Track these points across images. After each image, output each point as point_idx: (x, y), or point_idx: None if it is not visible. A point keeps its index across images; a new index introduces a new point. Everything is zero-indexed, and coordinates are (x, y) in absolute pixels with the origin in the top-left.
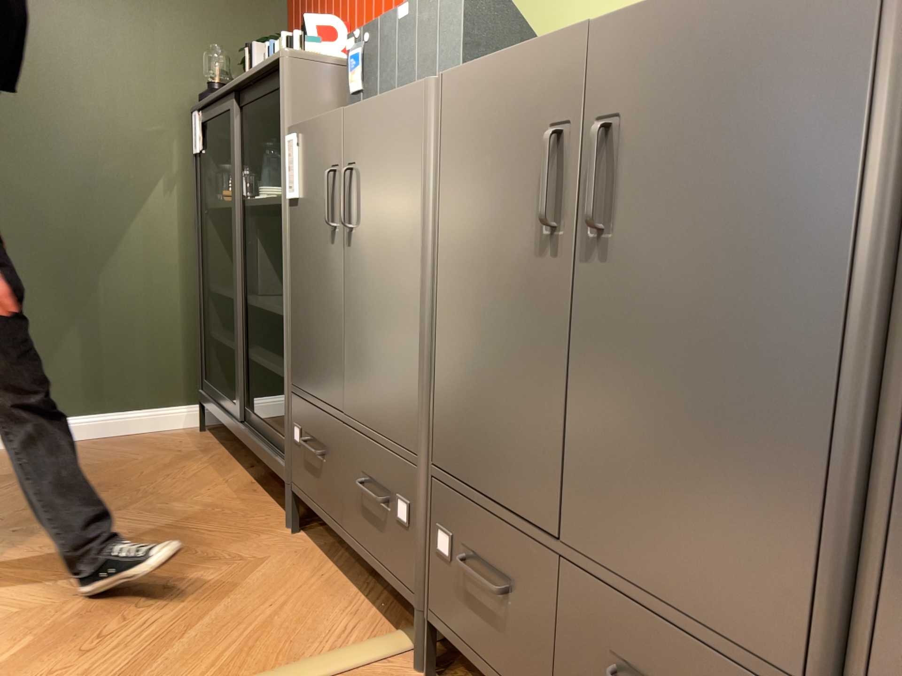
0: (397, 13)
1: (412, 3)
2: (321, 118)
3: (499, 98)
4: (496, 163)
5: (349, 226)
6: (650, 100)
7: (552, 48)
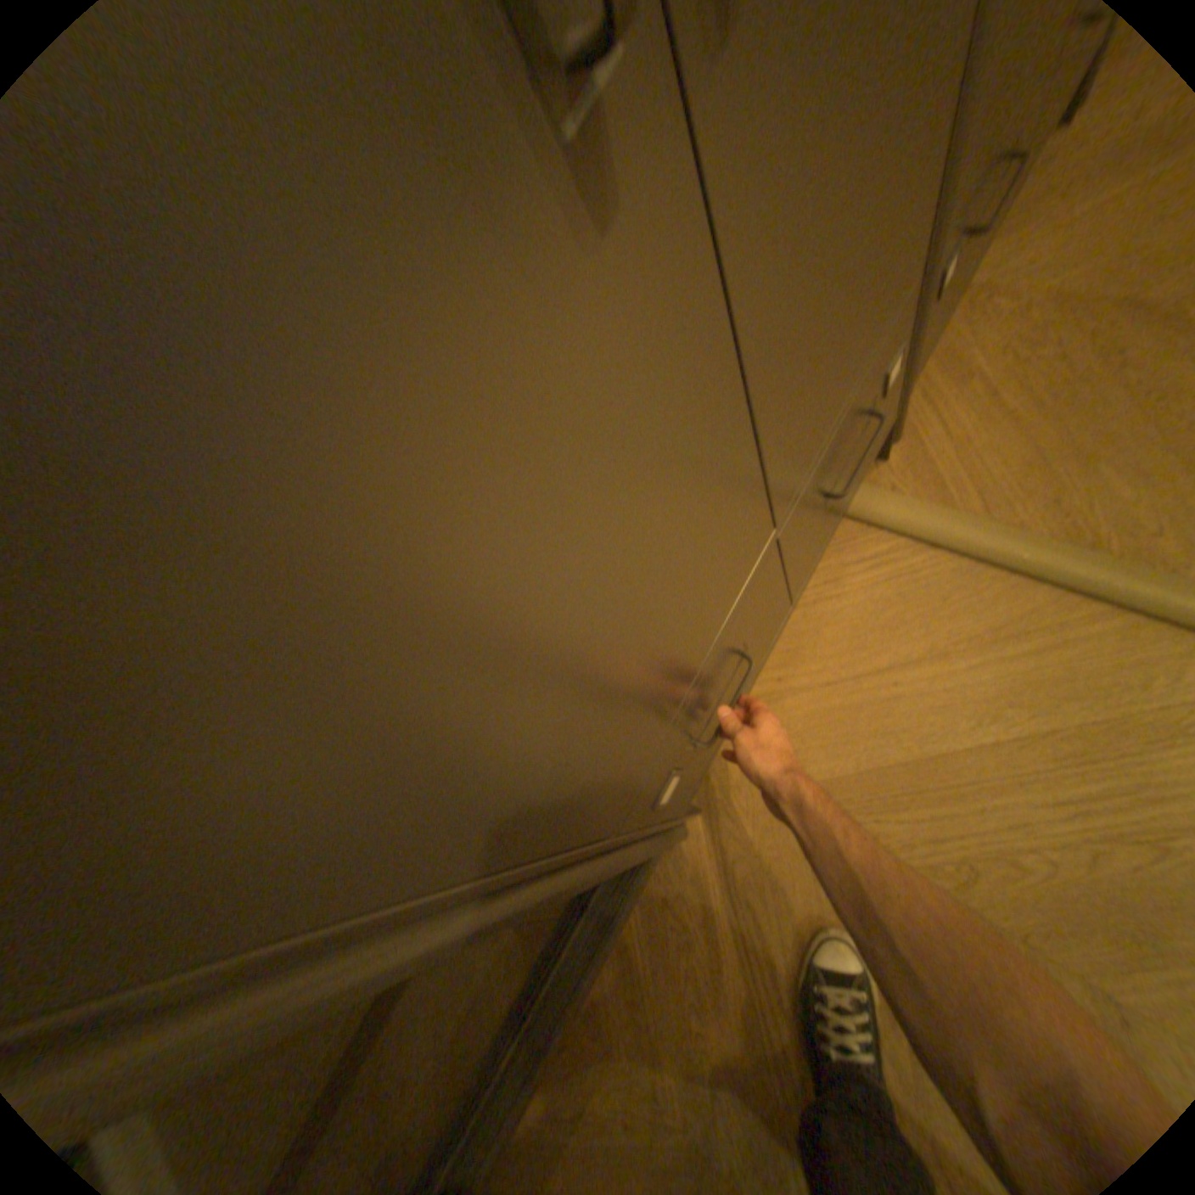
0: None
1: None
2: None
3: None
4: None
5: None
6: None
7: None
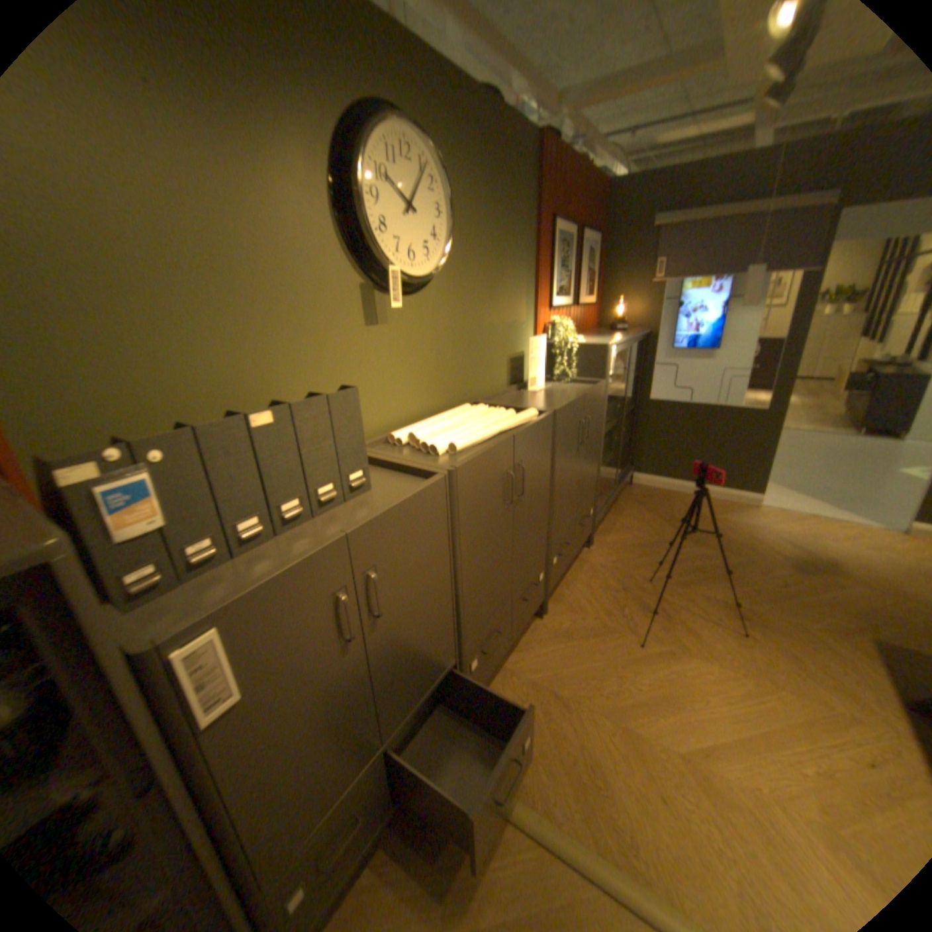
0: (243, 416)
1: (273, 406)
2: (286, 567)
3: (487, 468)
4: (487, 495)
5: (375, 616)
6: (527, 454)
7: (504, 445)
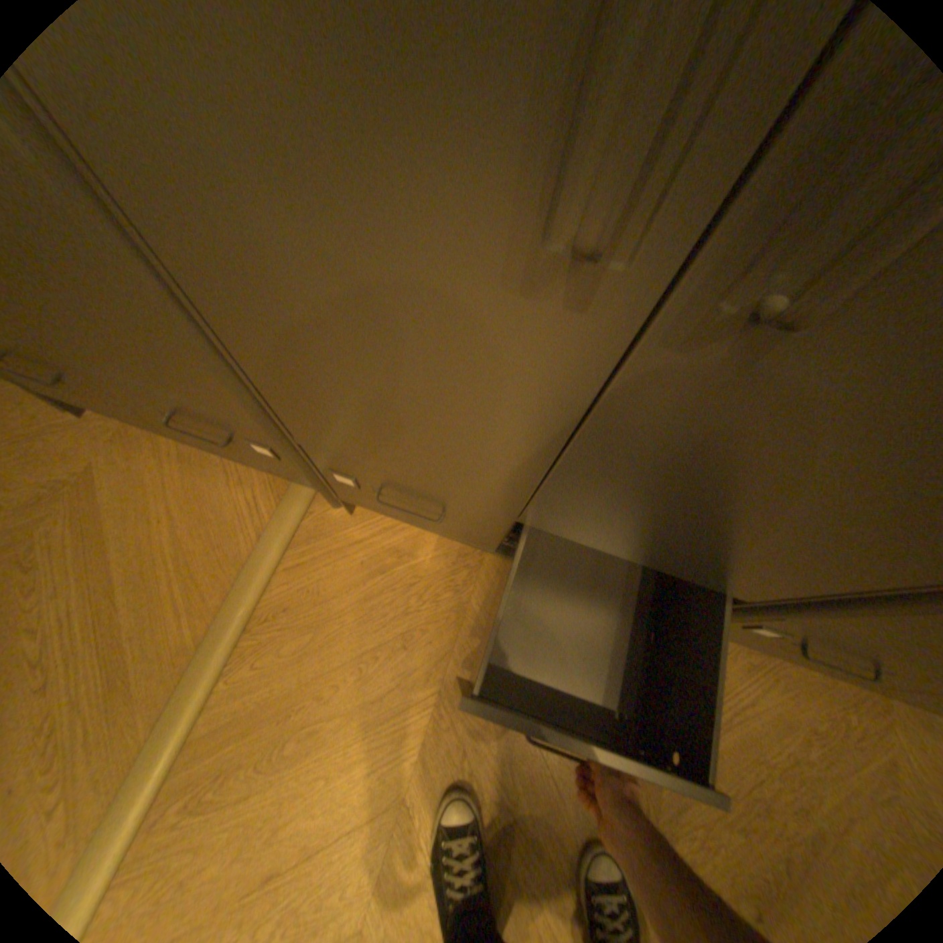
0: None
1: None
2: None
3: None
4: None
5: None
6: None
7: None
